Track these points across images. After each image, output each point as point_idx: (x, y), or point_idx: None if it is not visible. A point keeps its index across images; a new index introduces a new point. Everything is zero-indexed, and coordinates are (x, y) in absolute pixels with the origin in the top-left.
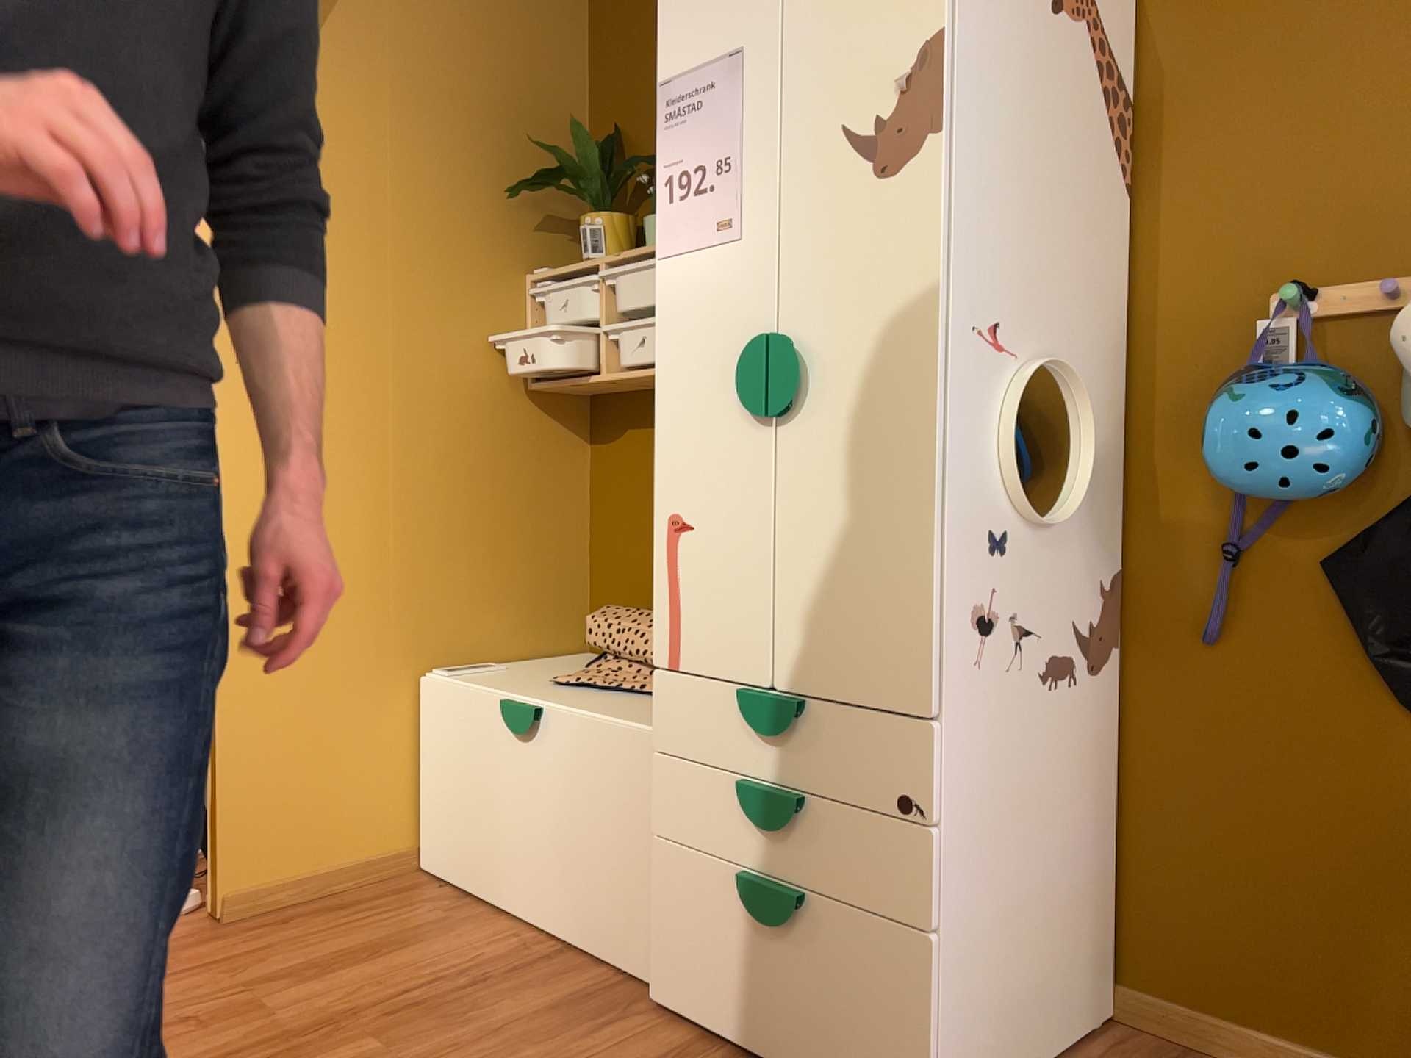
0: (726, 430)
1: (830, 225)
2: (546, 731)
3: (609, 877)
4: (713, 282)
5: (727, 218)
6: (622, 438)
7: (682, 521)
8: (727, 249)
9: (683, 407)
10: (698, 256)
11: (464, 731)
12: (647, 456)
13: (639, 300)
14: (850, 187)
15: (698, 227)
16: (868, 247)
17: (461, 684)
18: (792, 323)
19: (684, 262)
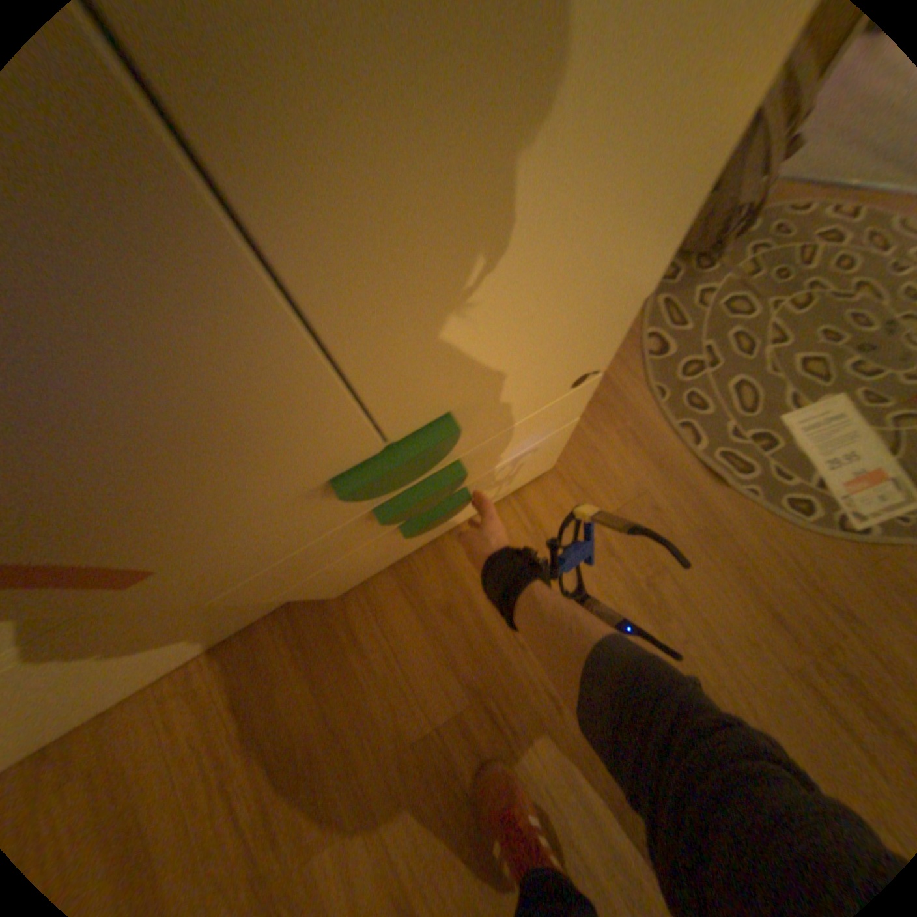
0: None
1: None
2: None
3: (207, 624)
4: None
5: None
6: None
7: None
8: None
9: None
10: None
11: None
12: None
13: None
14: None
15: None
16: None
17: None
18: None
19: None
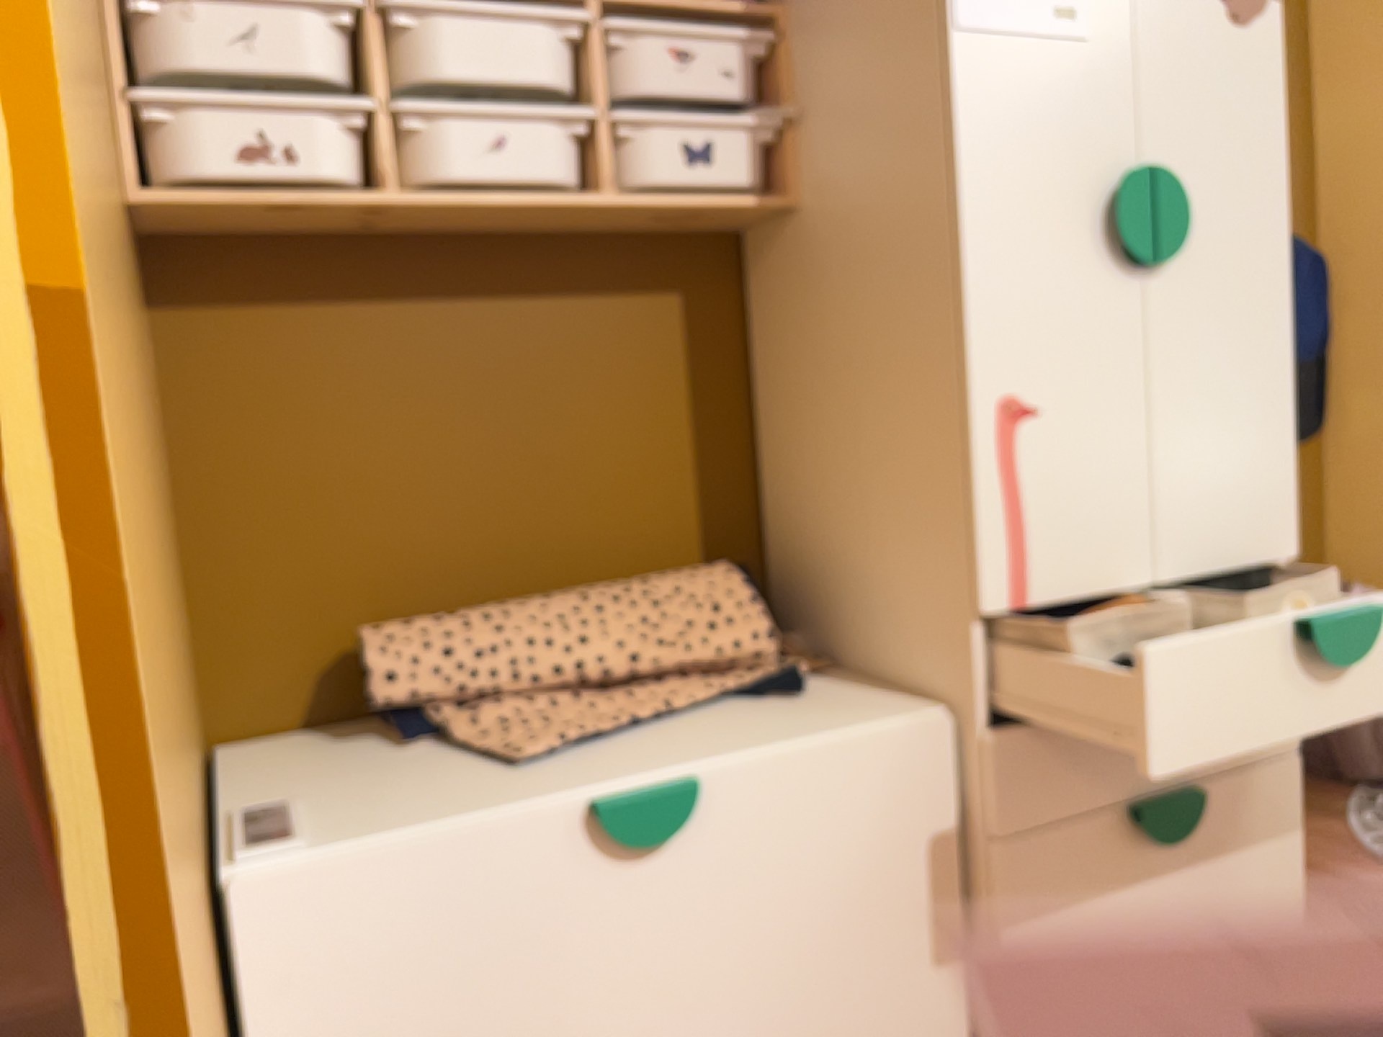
0: (1083, 284)
1: (1192, 55)
2: (712, 815)
3: (873, 963)
4: (1053, 86)
5: (1070, 5)
6: (263, 325)
7: (1026, 406)
8: (1071, 46)
9: (1017, 251)
10: (1027, 43)
11: (450, 928)
12: (343, 356)
13: (481, 71)
14: (1210, 19)
15: (1025, 1)
16: (1229, 92)
17: (399, 843)
18: (1158, 159)
19: (1006, 47)
